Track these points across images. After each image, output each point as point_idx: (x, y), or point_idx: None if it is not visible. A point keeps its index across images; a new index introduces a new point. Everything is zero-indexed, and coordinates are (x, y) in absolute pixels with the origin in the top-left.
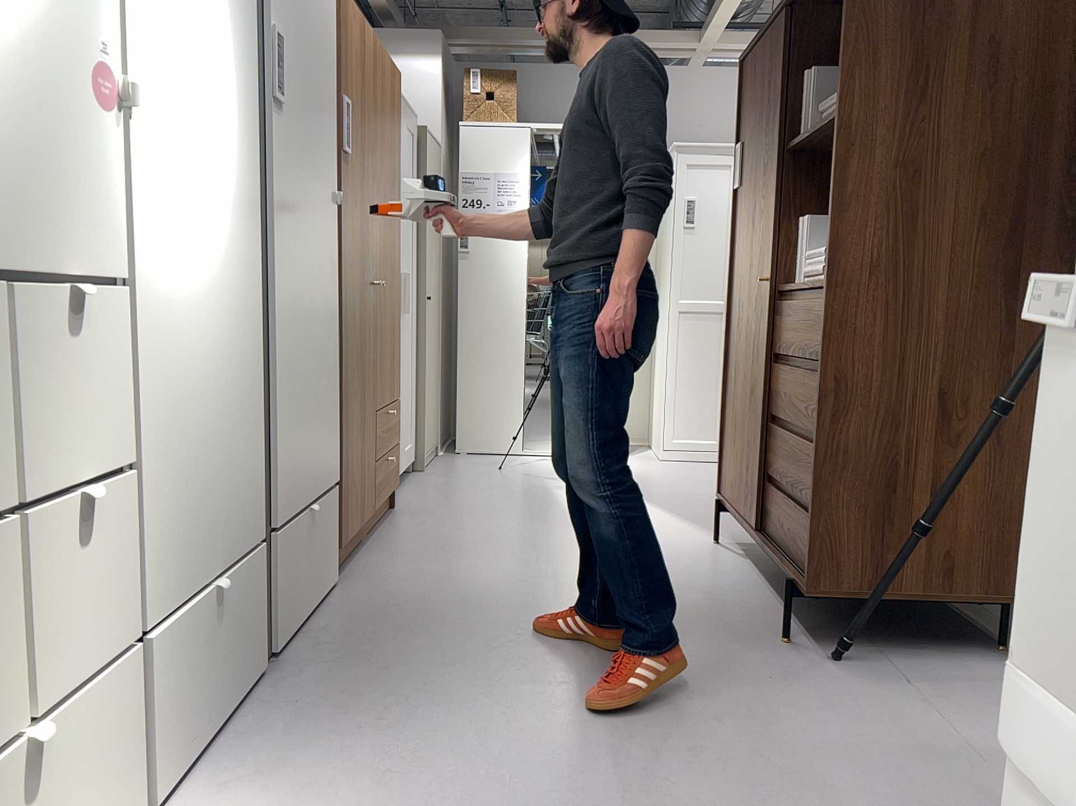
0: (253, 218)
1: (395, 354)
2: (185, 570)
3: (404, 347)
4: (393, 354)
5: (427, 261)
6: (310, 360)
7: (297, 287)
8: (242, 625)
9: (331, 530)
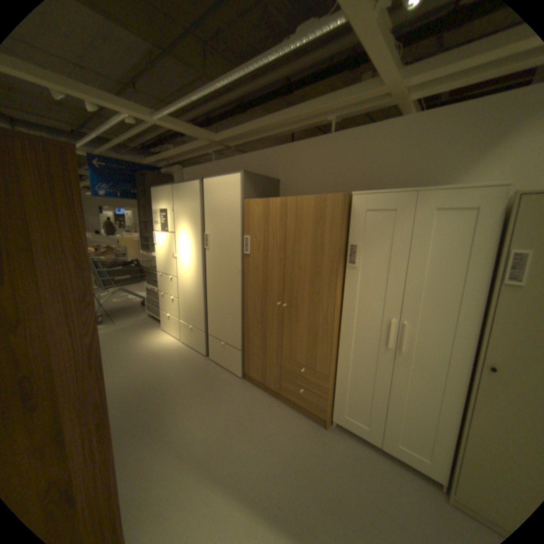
0: (203, 272)
1: (320, 349)
2: (187, 319)
3: (403, 375)
4: (315, 347)
5: (496, 332)
6: (224, 308)
7: (217, 289)
8: (198, 340)
9: (237, 360)
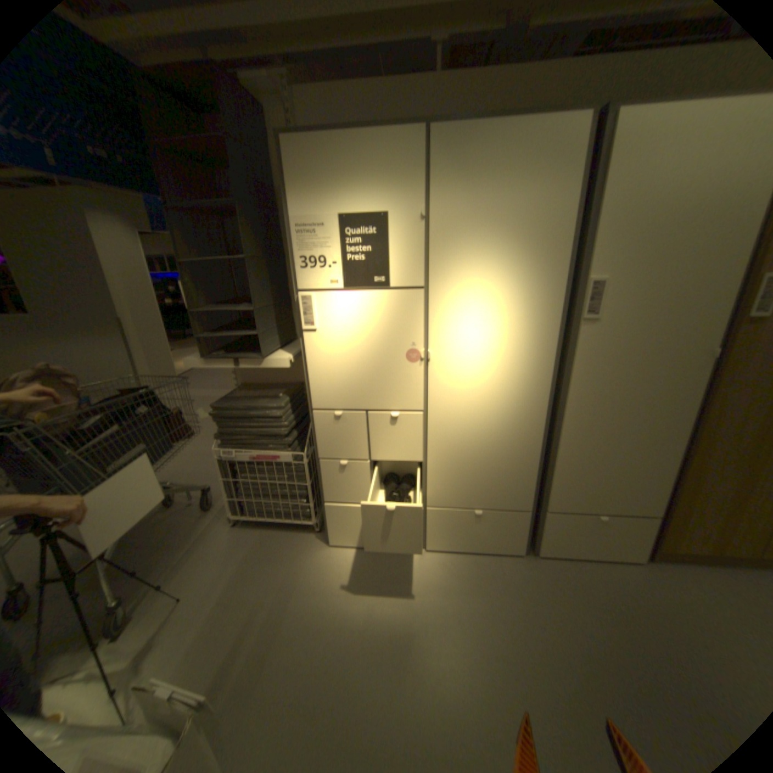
0: (552, 380)
1: None
2: (459, 500)
3: None
4: None
5: None
6: (625, 449)
7: (610, 412)
8: (504, 533)
9: (643, 538)
